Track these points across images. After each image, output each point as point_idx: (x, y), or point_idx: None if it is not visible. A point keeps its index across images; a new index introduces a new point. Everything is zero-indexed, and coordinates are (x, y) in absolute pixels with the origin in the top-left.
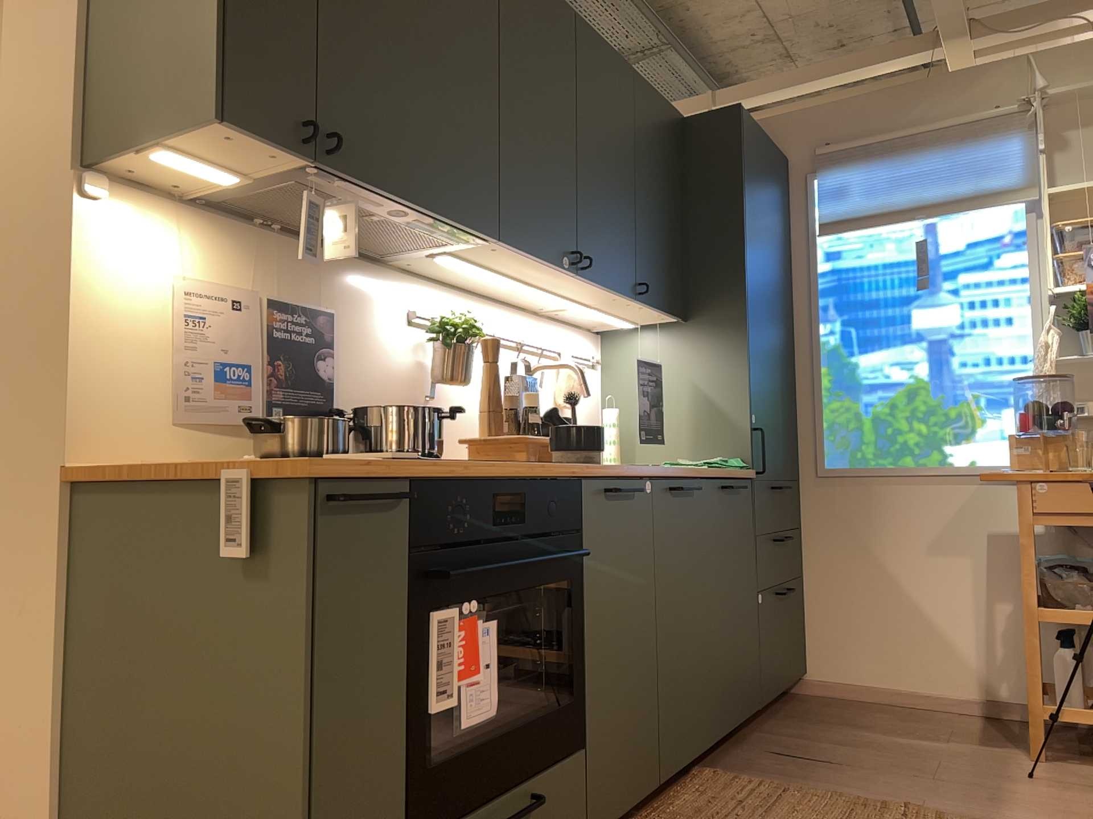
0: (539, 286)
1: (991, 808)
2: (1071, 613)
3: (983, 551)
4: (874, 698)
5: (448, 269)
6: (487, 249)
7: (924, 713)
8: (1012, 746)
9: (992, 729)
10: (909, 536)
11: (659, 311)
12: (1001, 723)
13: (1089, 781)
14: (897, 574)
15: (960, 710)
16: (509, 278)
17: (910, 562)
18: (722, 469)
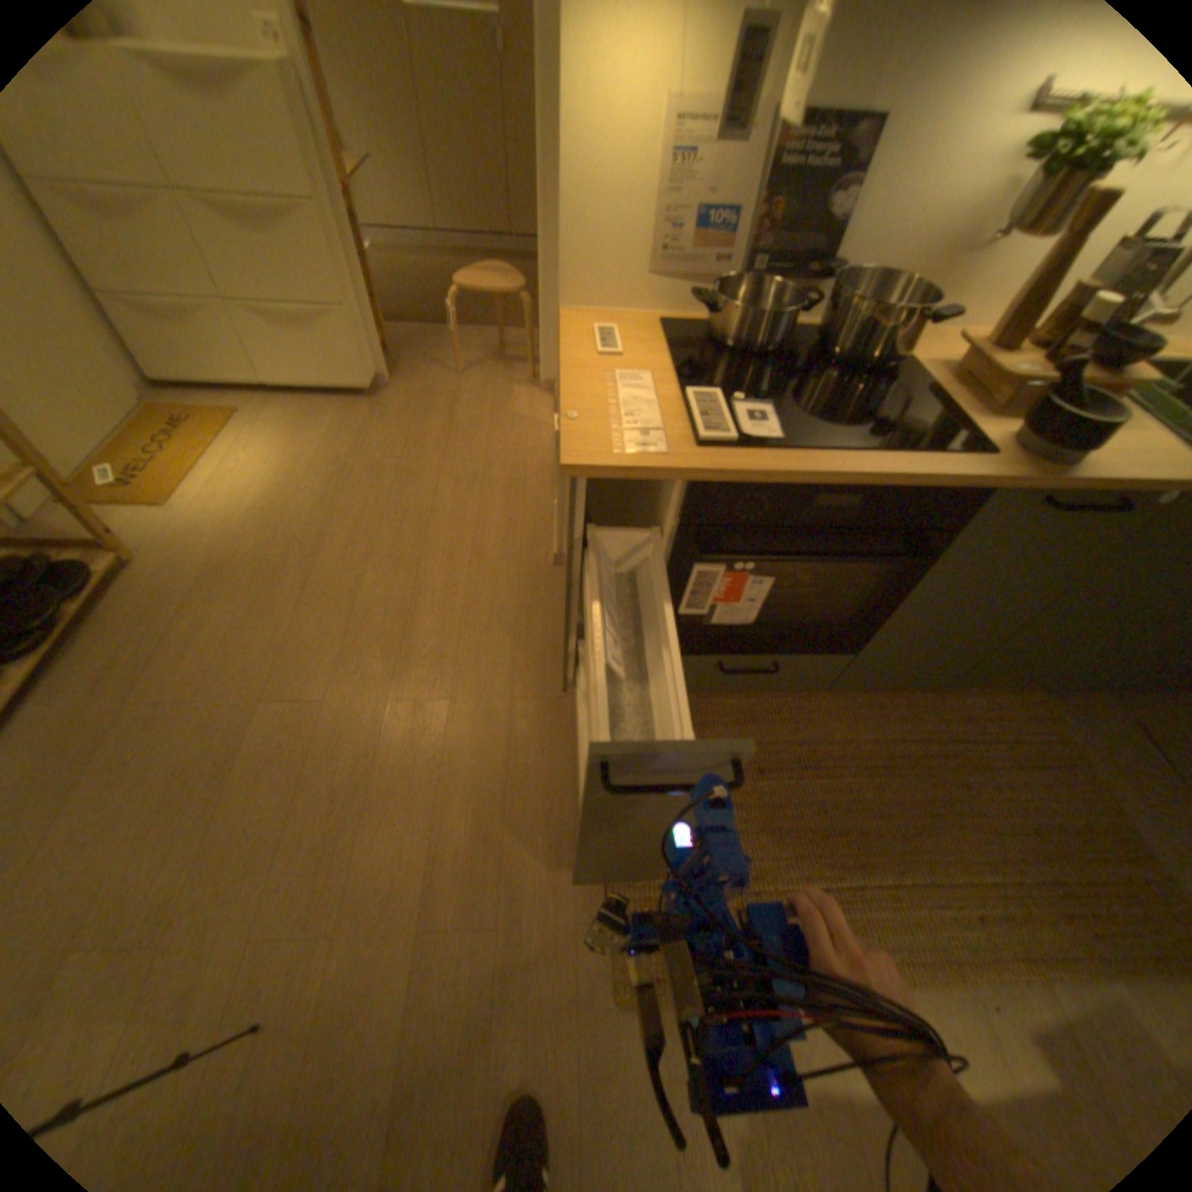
0: None
1: None
2: None
3: None
4: None
5: None
6: None
7: None
8: None
9: None
10: None
11: None
12: None
13: None
14: None
15: None
16: None
17: None
18: None
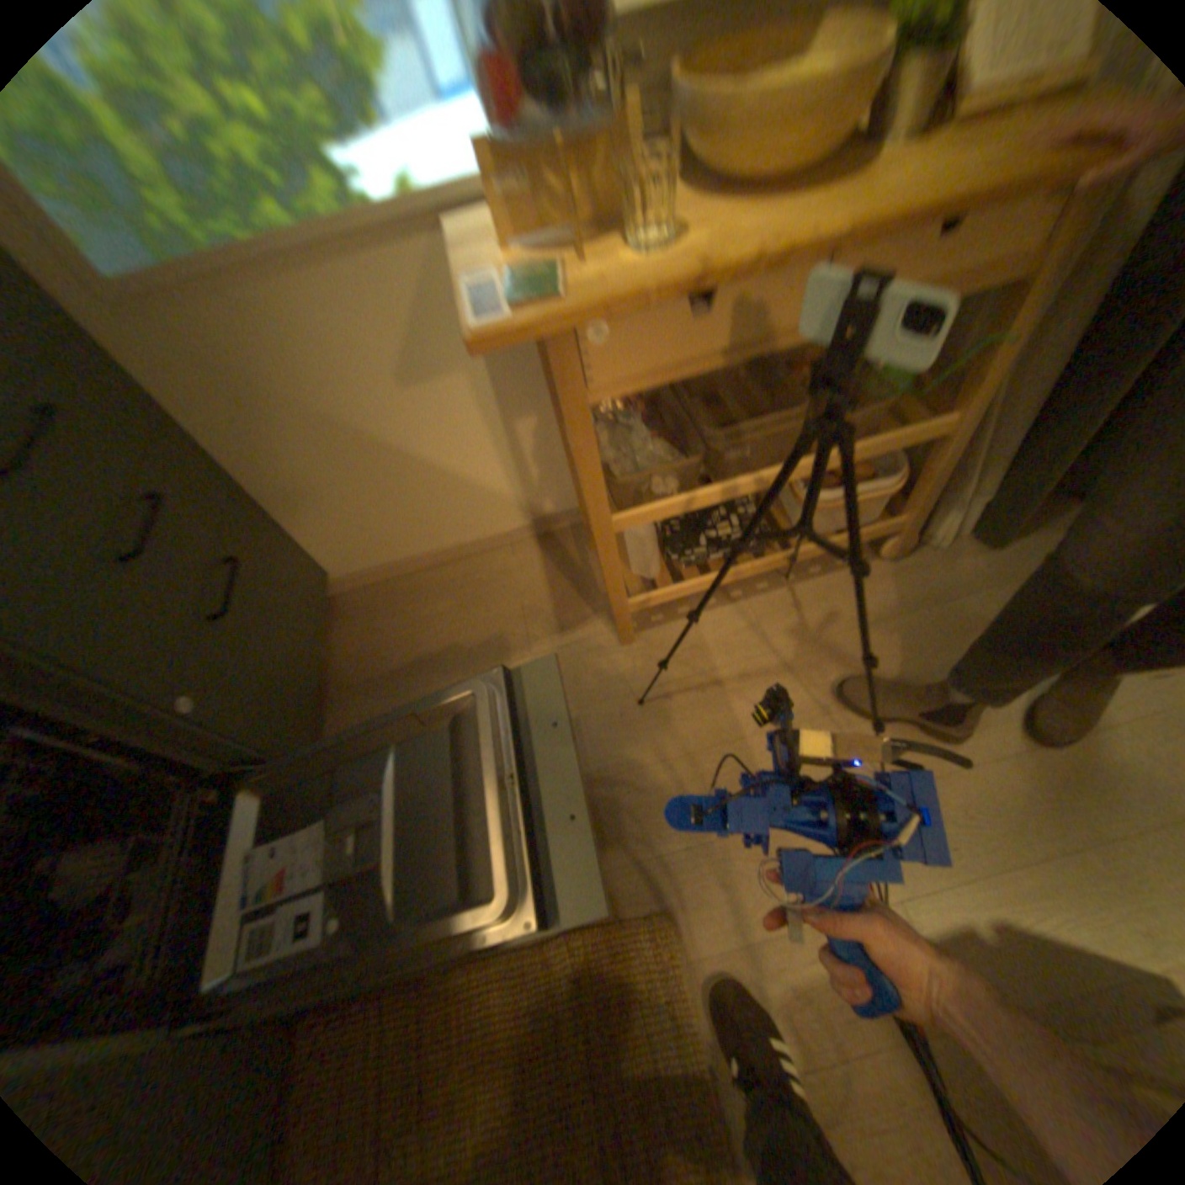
0: None
1: (640, 845)
2: (654, 512)
3: (479, 361)
4: (420, 569)
5: None
6: None
7: (479, 573)
8: (589, 615)
9: (556, 577)
10: (361, 372)
11: None
12: (557, 551)
13: (687, 670)
14: (373, 433)
15: (511, 544)
16: None
17: (383, 410)
18: None
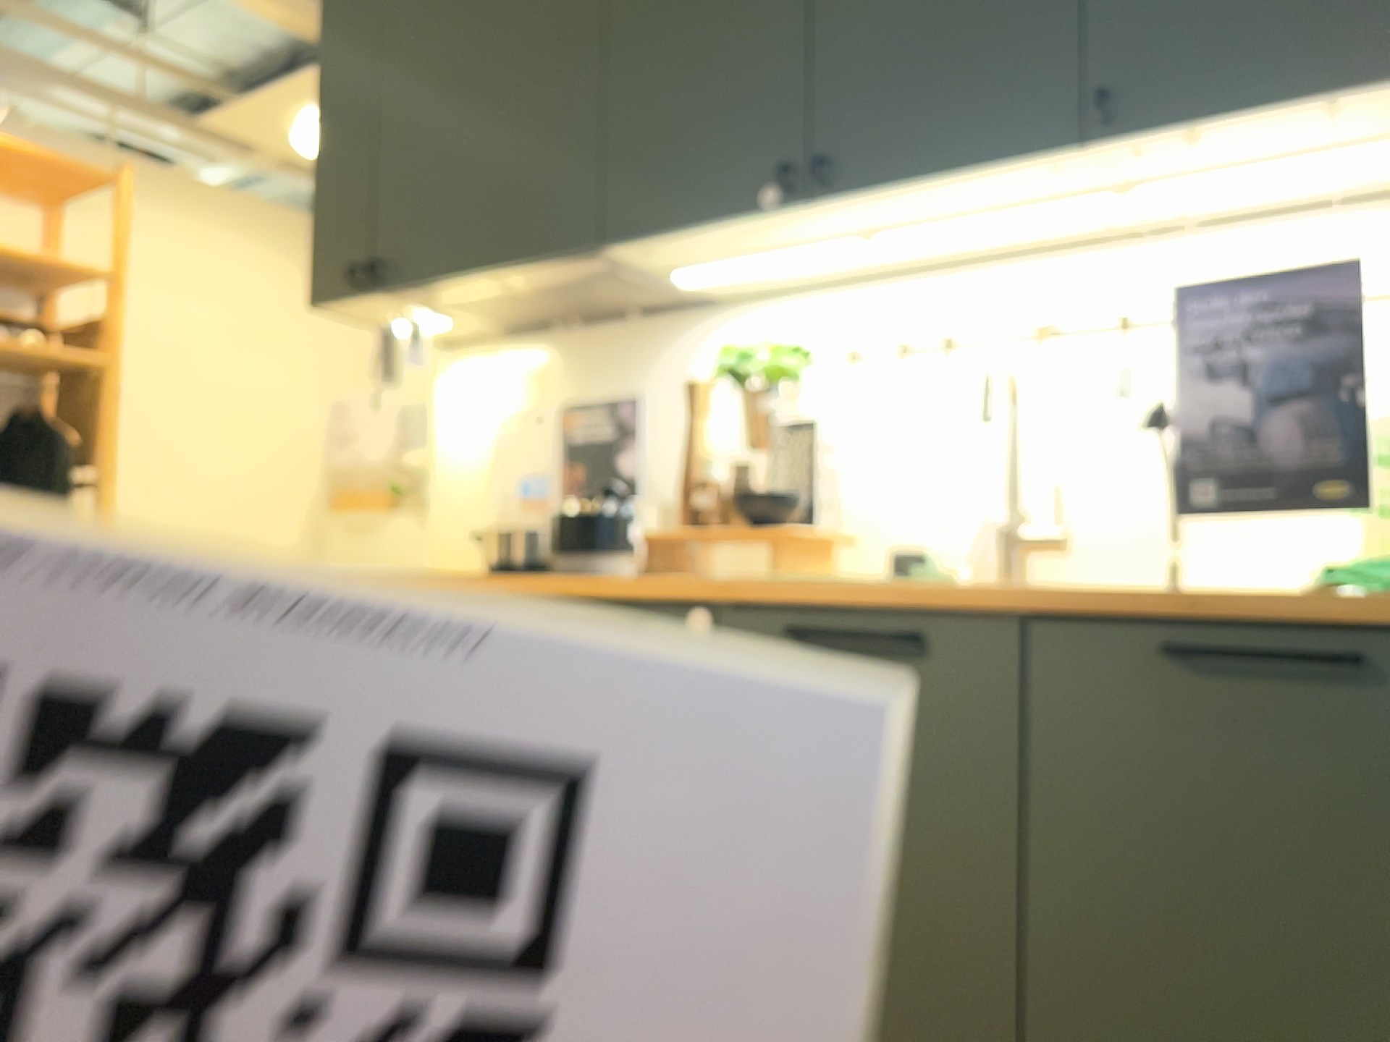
0: (892, 232)
1: None
2: None
3: None
4: None
5: (783, 272)
6: (658, 254)
7: None
8: None
9: None
10: None
11: (1308, 110)
12: None
13: None
14: None
15: None
16: (816, 252)
17: None
18: (1361, 594)
